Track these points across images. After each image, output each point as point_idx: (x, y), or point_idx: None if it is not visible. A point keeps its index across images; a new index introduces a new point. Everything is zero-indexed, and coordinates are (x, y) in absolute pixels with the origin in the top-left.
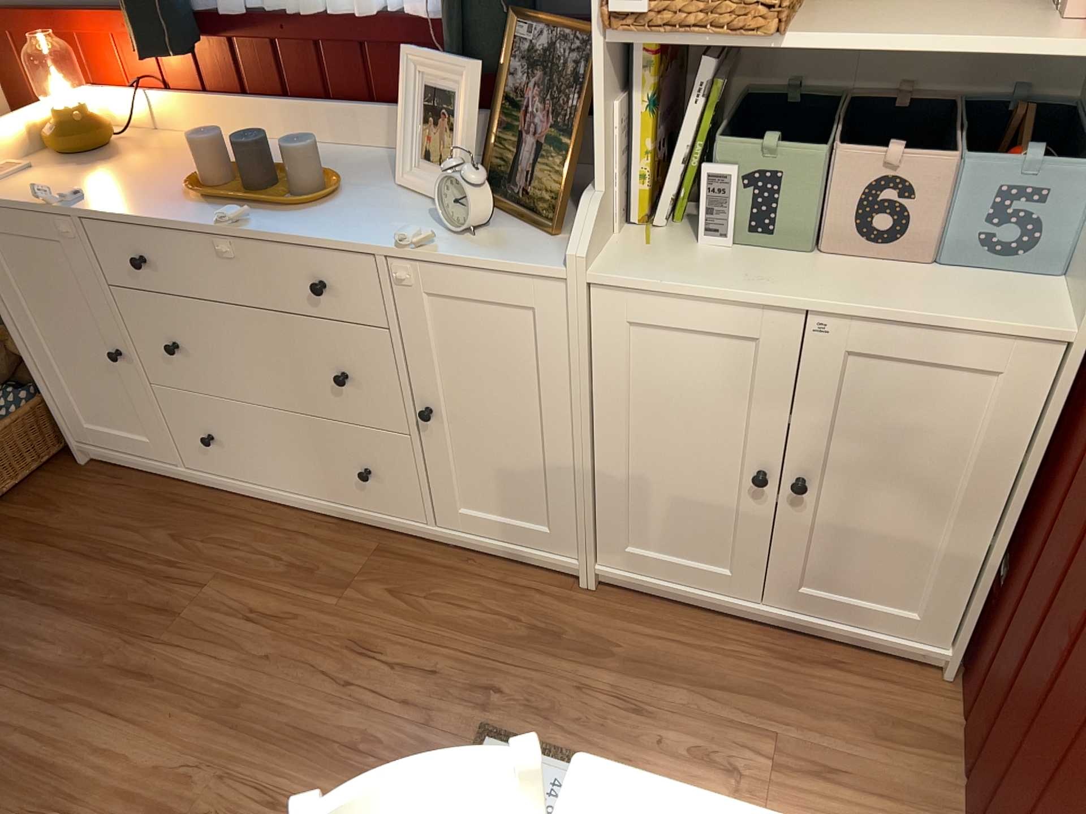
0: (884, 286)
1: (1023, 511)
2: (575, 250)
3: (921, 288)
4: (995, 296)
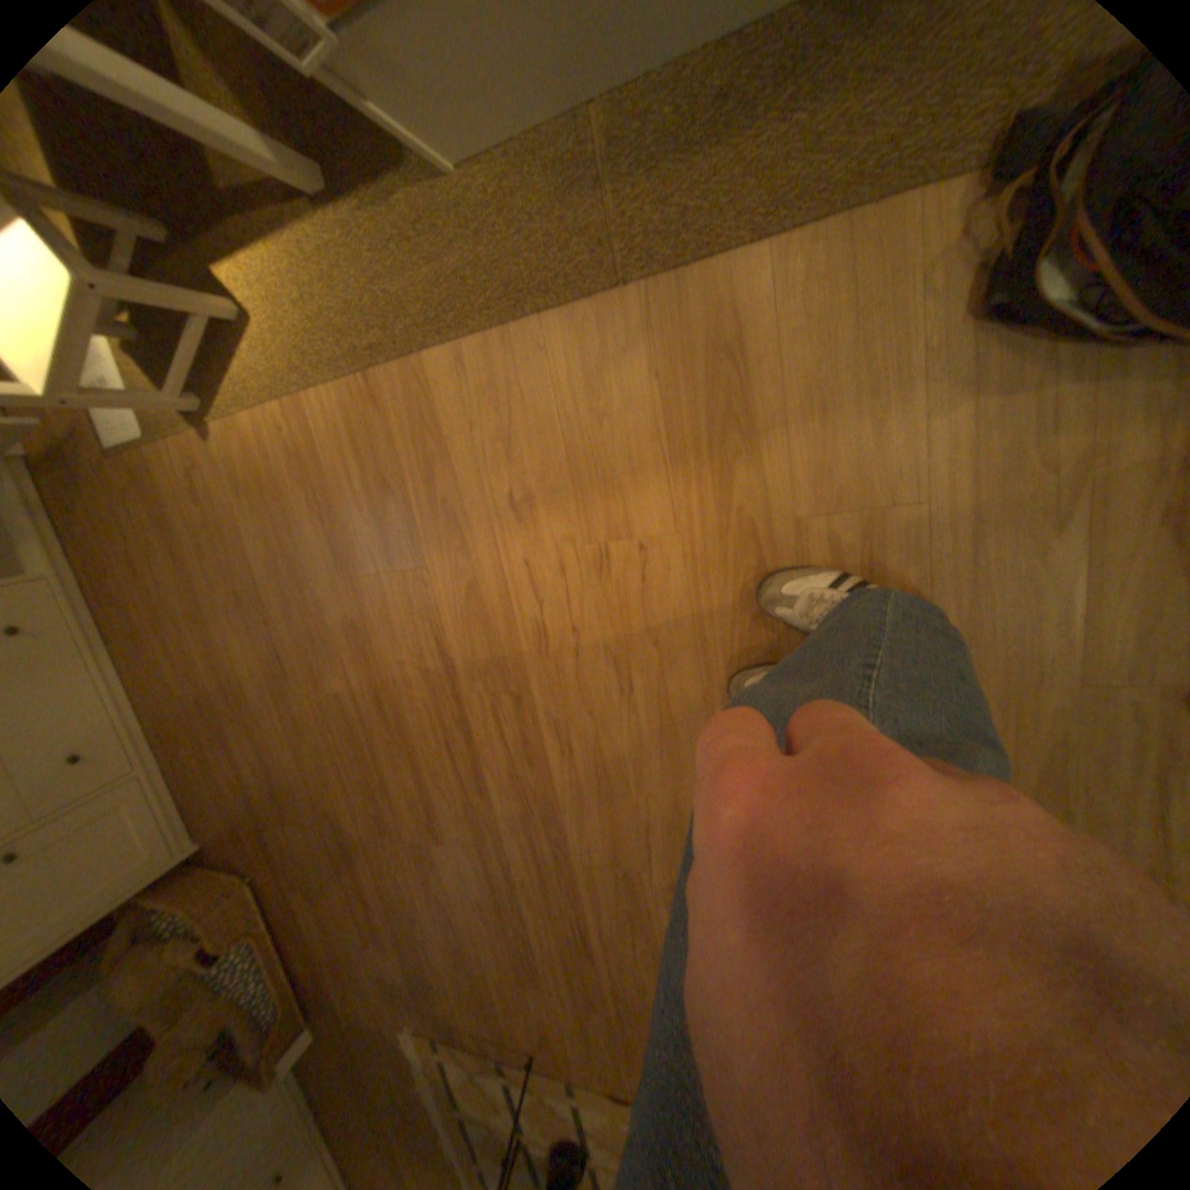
0: None
1: None
2: None
3: None
4: None
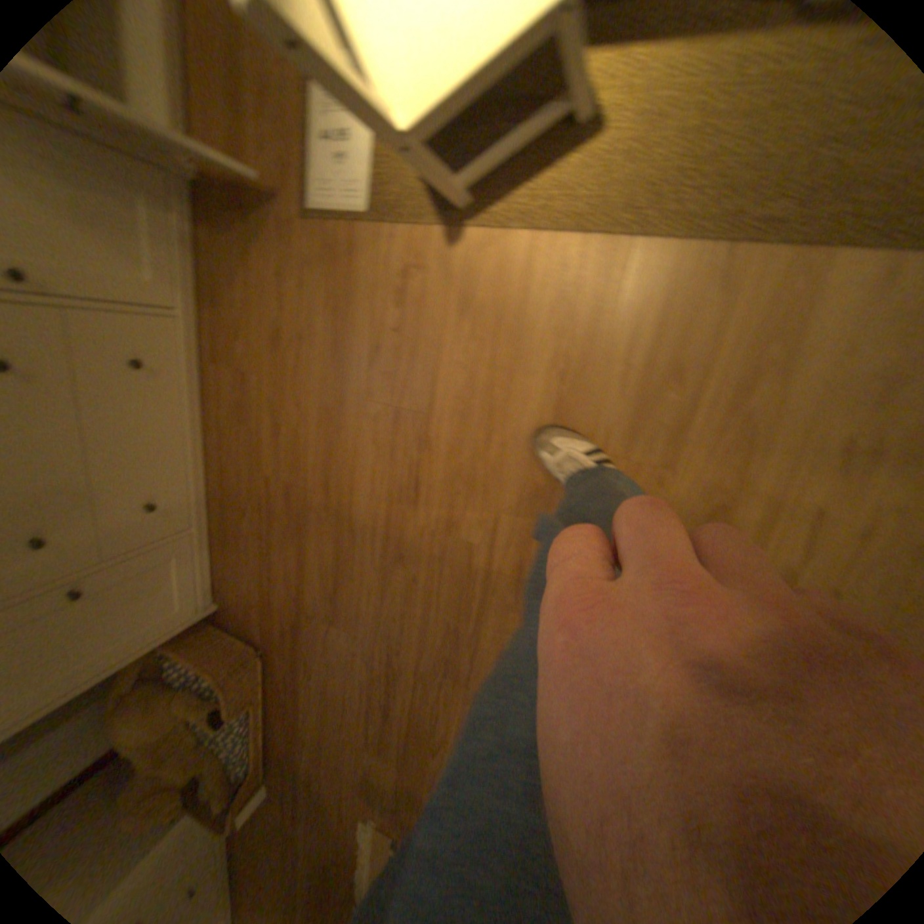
0: None
1: None
2: None
3: None
4: None
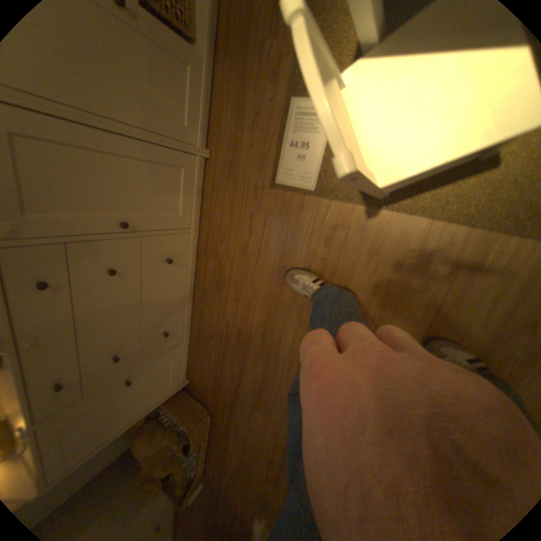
0: None
1: None
2: None
3: None
4: None
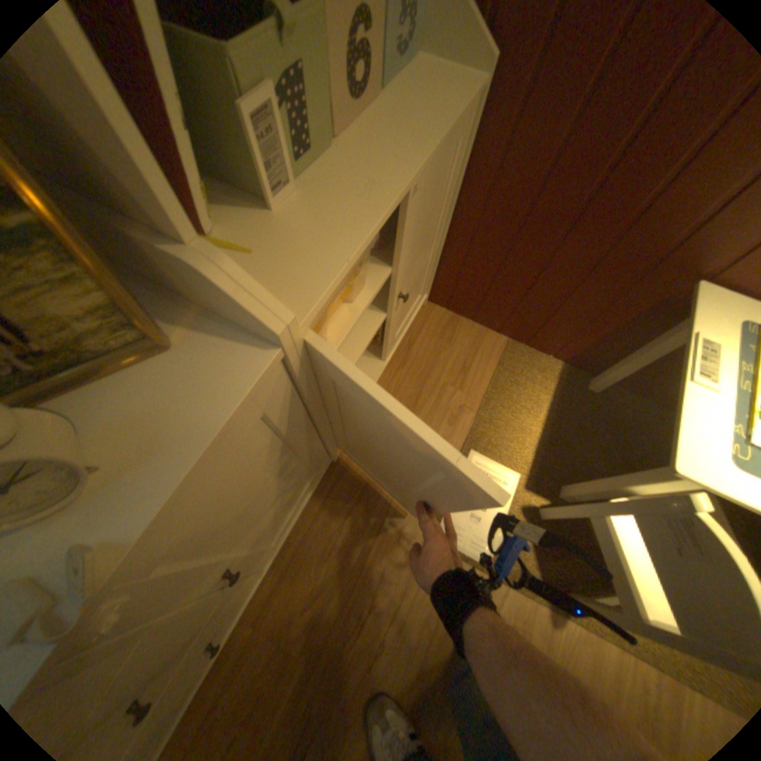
0: (400, 118)
1: (458, 205)
2: (271, 317)
3: (412, 103)
4: (432, 77)
